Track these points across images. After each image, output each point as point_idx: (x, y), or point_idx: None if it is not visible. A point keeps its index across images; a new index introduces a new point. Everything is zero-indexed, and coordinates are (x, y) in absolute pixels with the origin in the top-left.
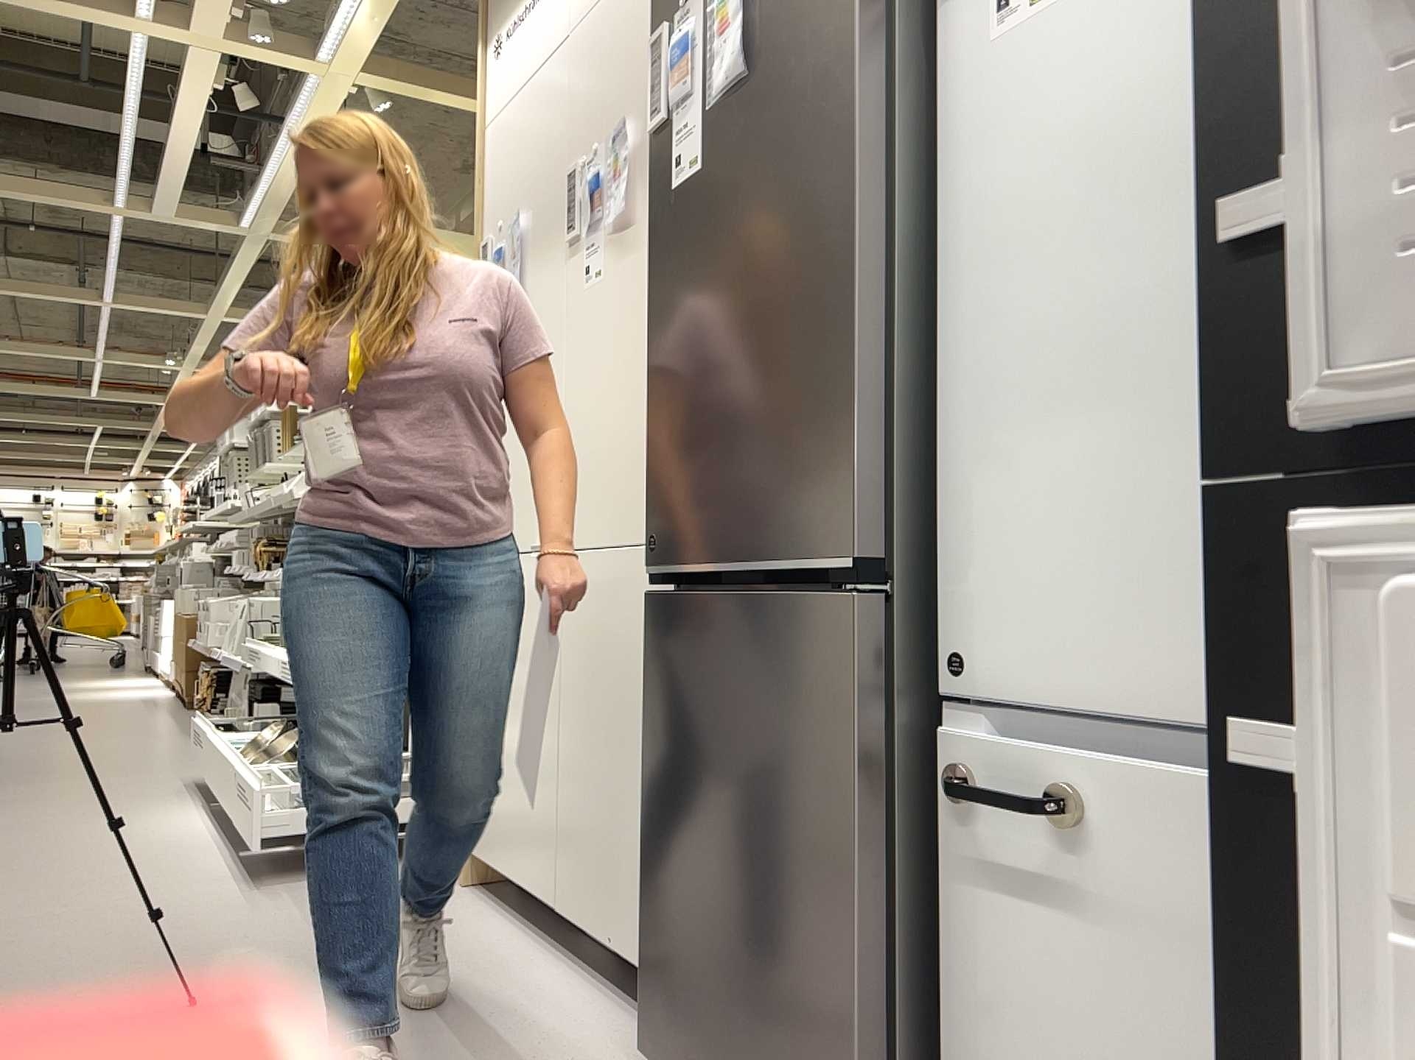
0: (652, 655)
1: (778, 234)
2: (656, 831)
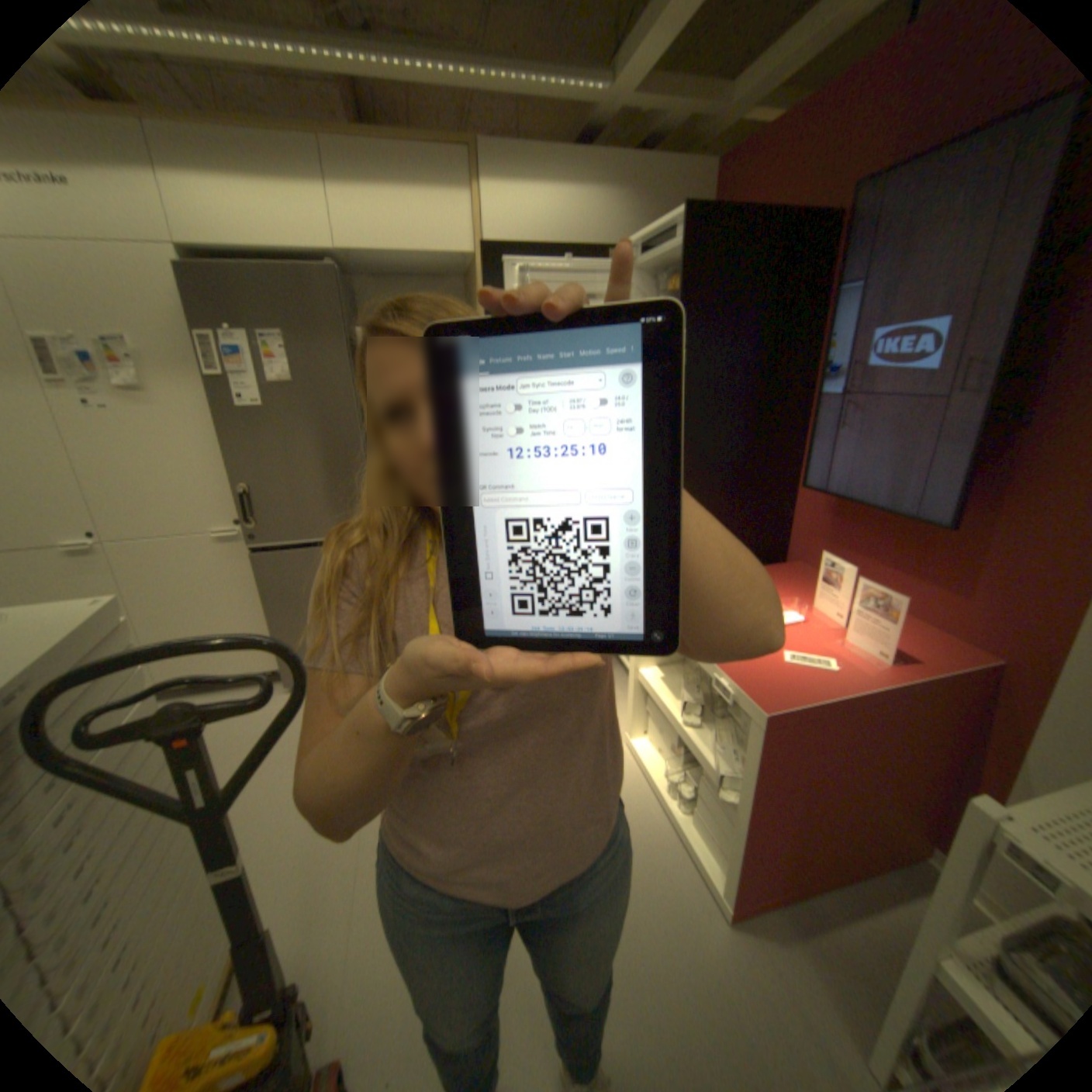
0: (261, 573)
1: (323, 442)
2: (280, 624)
